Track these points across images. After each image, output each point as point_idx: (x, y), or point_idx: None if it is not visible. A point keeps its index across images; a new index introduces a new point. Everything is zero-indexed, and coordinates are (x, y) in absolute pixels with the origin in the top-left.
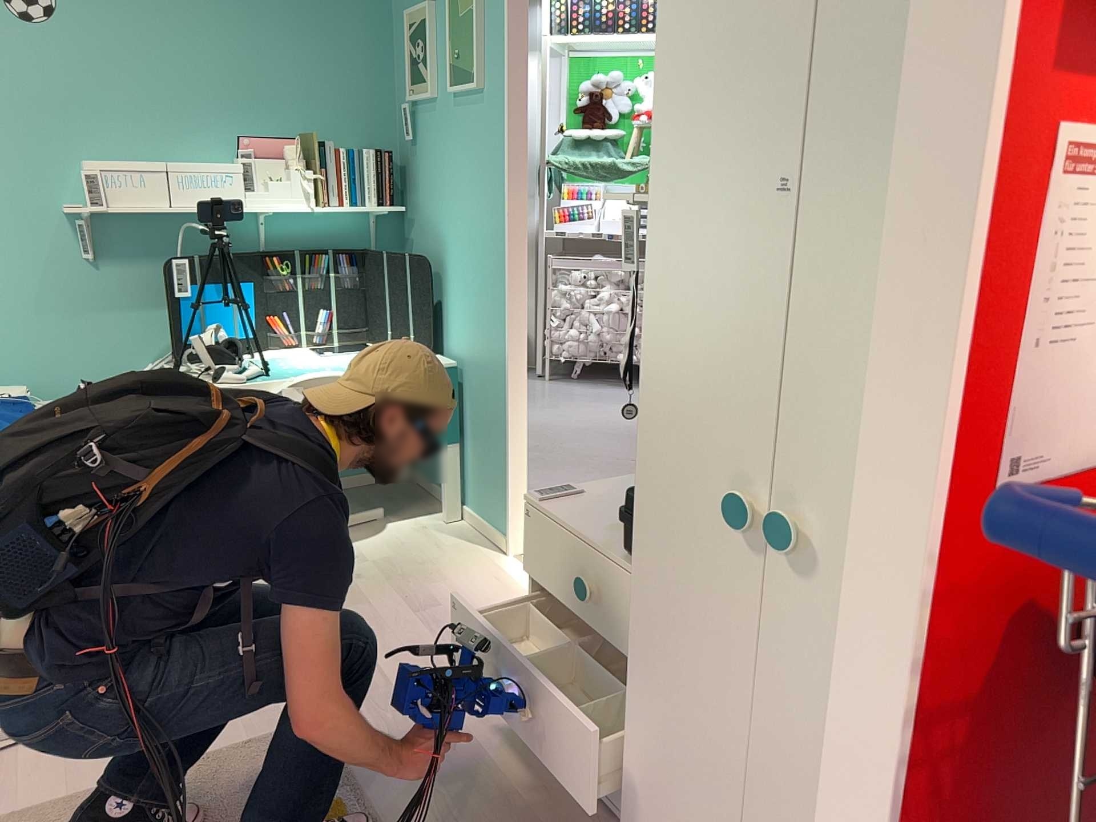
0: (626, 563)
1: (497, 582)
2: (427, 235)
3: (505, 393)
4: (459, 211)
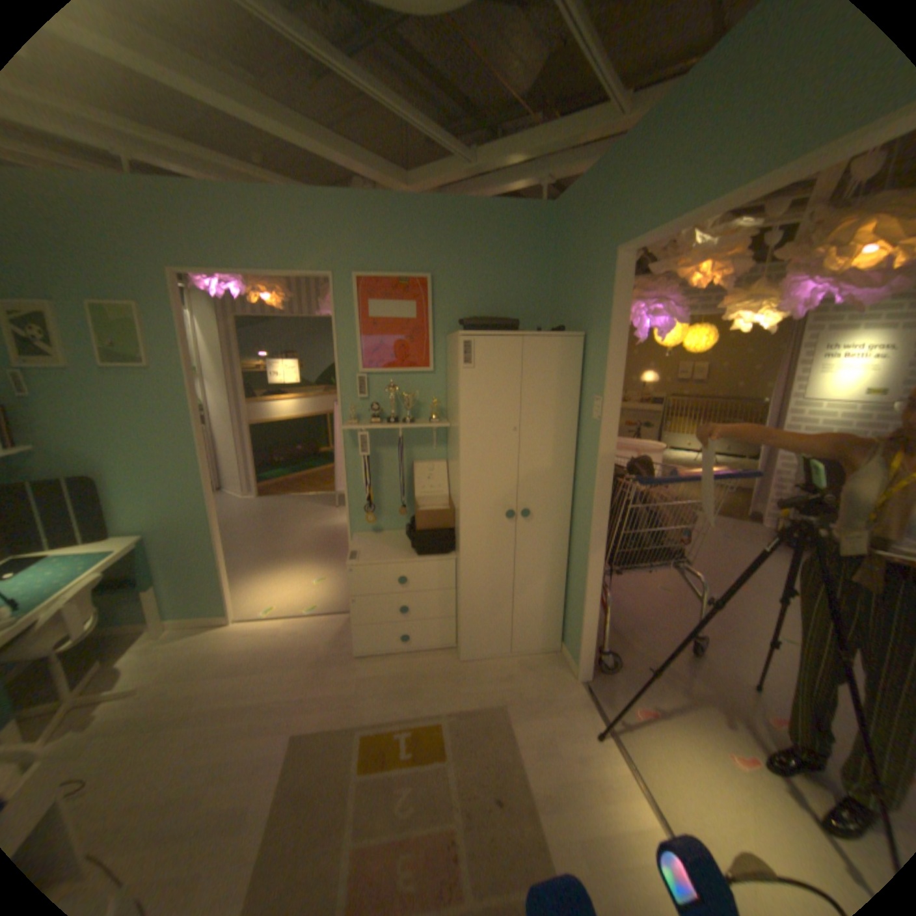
0: (423, 559)
1: (246, 636)
2: (63, 462)
3: (208, 539)
4: (121, 443)
